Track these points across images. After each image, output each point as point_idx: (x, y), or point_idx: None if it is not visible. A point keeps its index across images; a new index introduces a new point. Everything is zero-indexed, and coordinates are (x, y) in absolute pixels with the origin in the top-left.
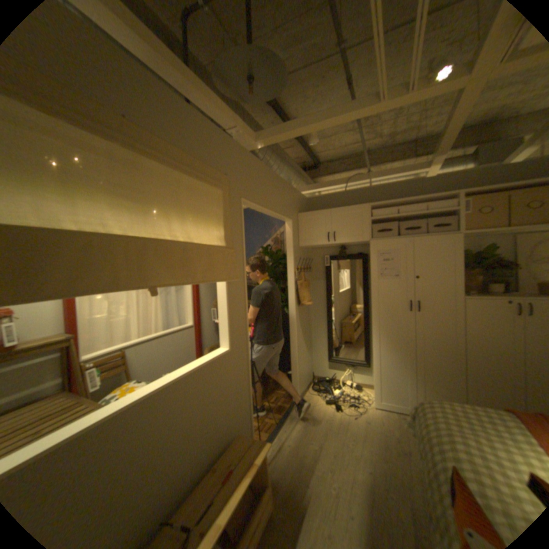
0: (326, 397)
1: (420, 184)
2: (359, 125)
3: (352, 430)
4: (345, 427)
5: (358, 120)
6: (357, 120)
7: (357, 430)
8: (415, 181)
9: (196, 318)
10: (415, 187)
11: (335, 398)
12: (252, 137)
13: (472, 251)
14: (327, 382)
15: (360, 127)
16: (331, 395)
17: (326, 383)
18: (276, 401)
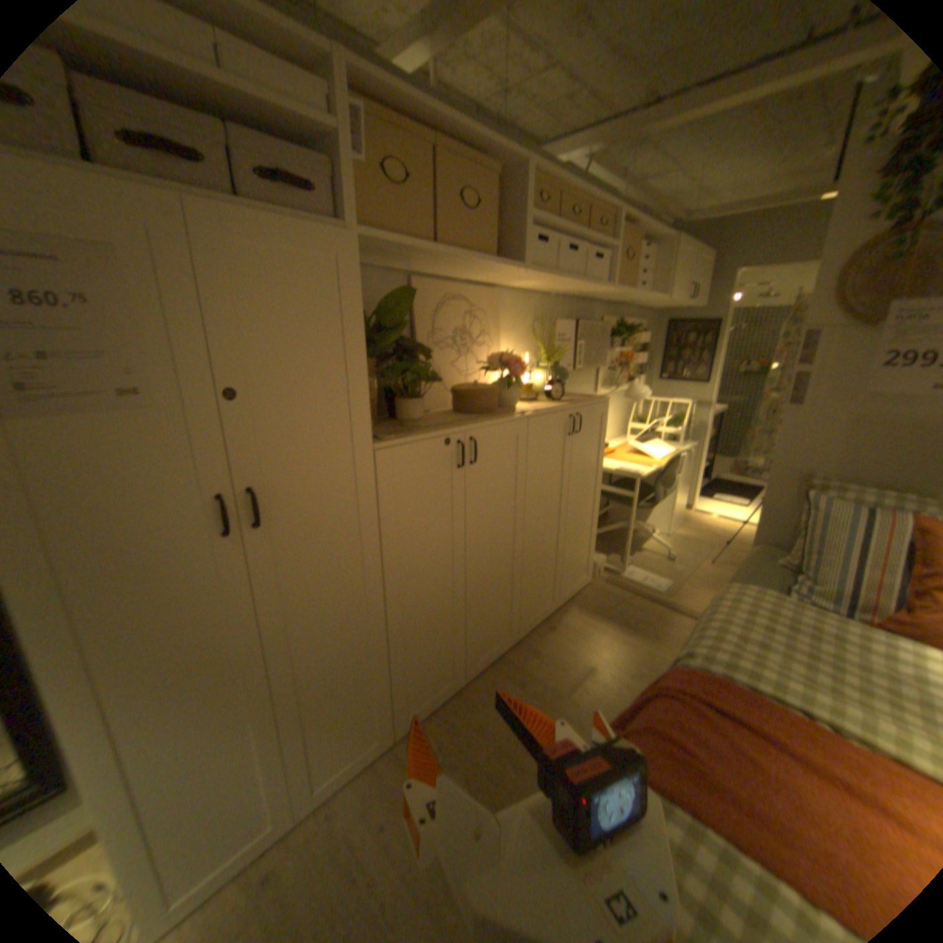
0: None
1: None
2: None
3: None
4: None
5: None
6: None
7: None
8: None
9: None
10: None
11: None
12: None
13: None
14: None
15: None
16: None
17: None
18: None
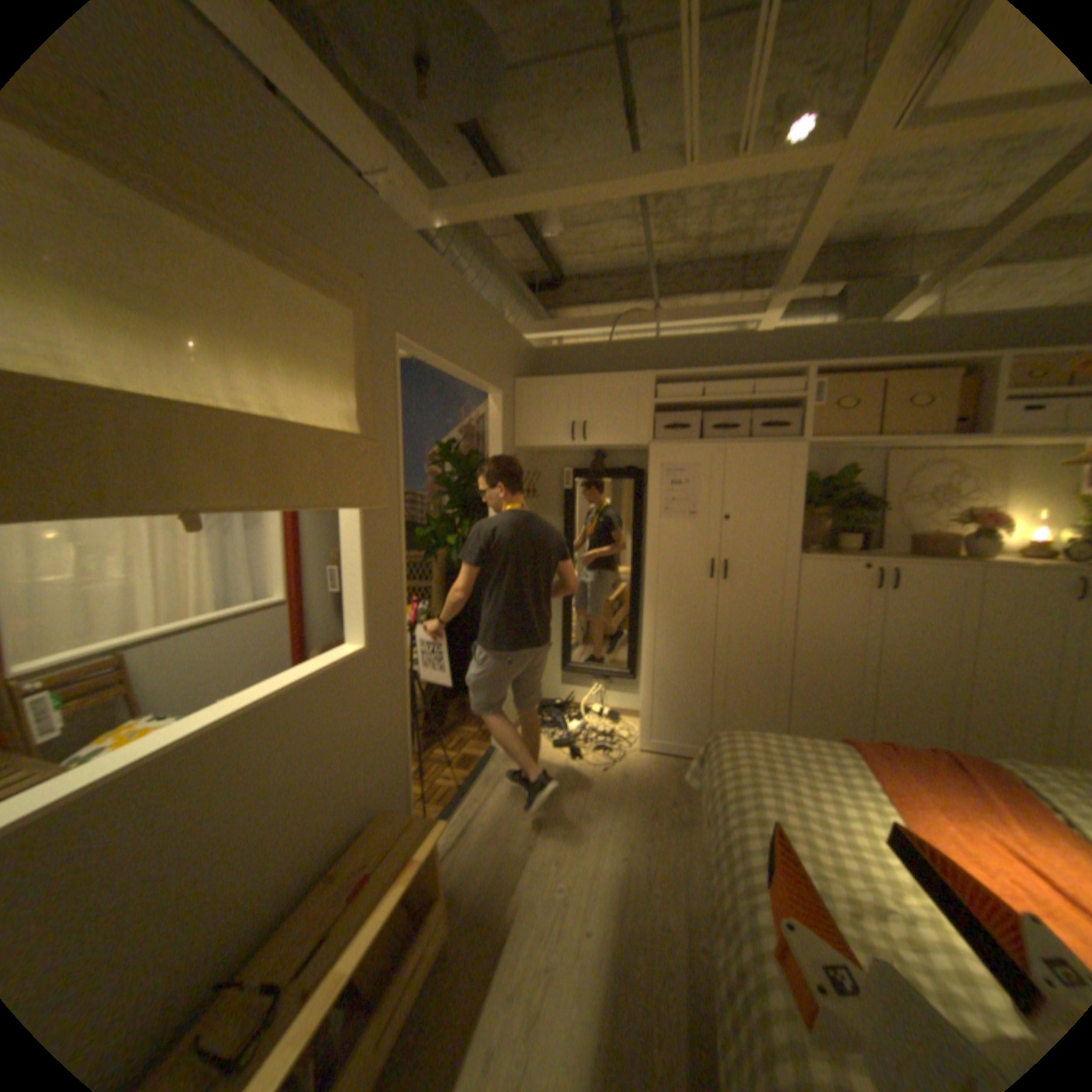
0: (554, 735)
1: (745, 343)
2: (645, 209)
3: (597, 790)
4: (585, 786)
5: (644, 199)
6: (641, 199)
7: (606, 788)
8: (737, 337)
9: (292, 585)
10: (737, 348)
11: (571, 736)
12: (424, 201)
13: (820, 476)
14: (557, 709)
15: (646, 213)
16: (564, 730)
17: (557, 710)
18: (460, 746)
